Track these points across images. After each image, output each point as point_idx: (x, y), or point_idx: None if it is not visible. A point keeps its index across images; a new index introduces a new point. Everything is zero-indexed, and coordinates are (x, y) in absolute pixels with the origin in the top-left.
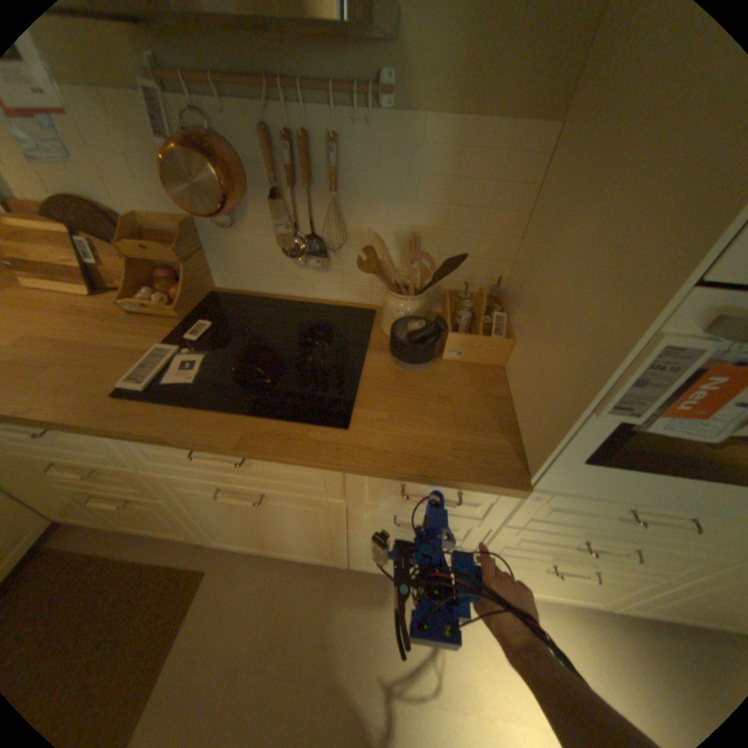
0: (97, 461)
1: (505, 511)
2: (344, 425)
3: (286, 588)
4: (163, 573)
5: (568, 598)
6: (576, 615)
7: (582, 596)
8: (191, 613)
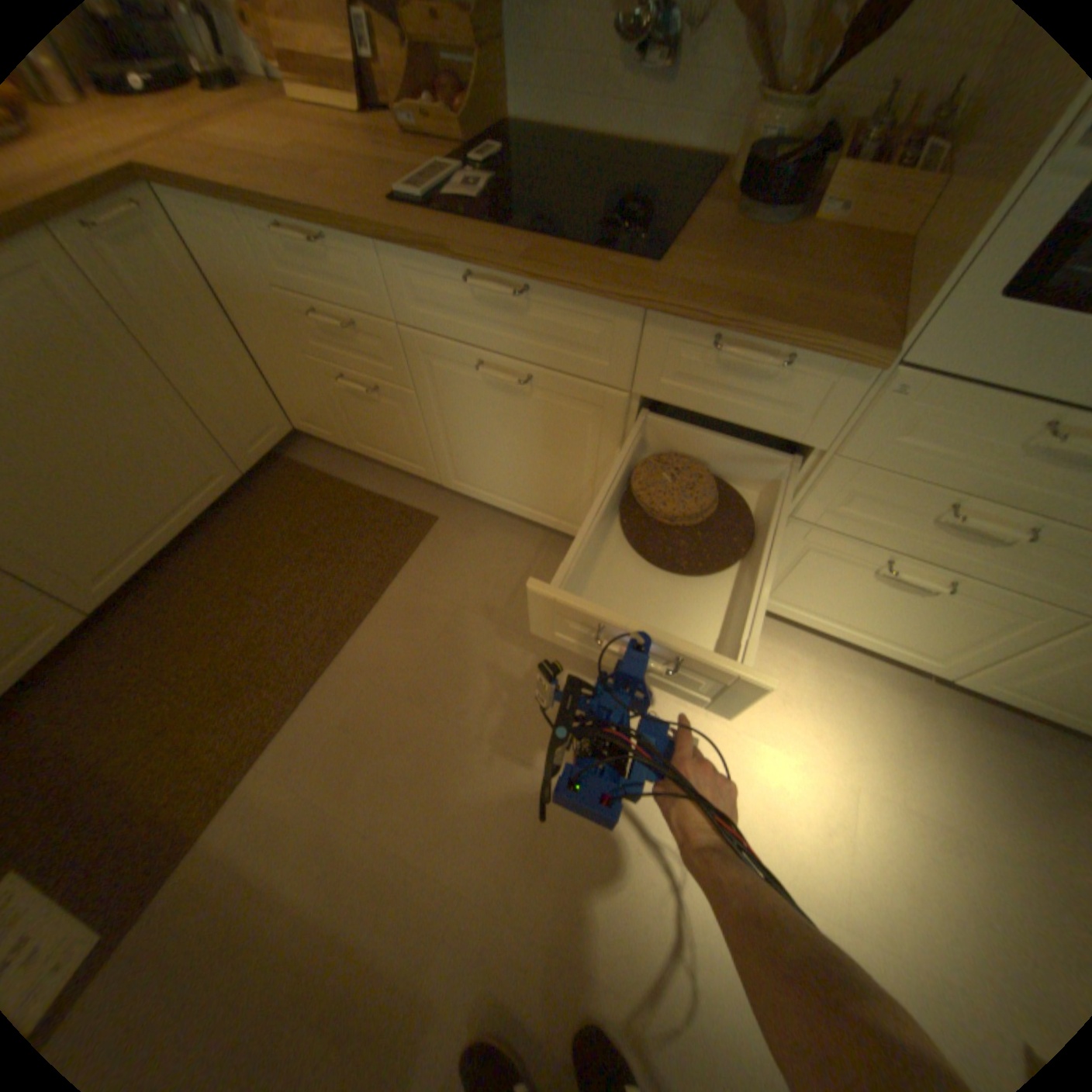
0: (359, 303)
1: (845, 419)
2: (654, 258)
3: (525, 554)
4: (396, 507)
5: (892, 642)
6: (896, 681)
7: (914, 638)
8: (421, 548)
